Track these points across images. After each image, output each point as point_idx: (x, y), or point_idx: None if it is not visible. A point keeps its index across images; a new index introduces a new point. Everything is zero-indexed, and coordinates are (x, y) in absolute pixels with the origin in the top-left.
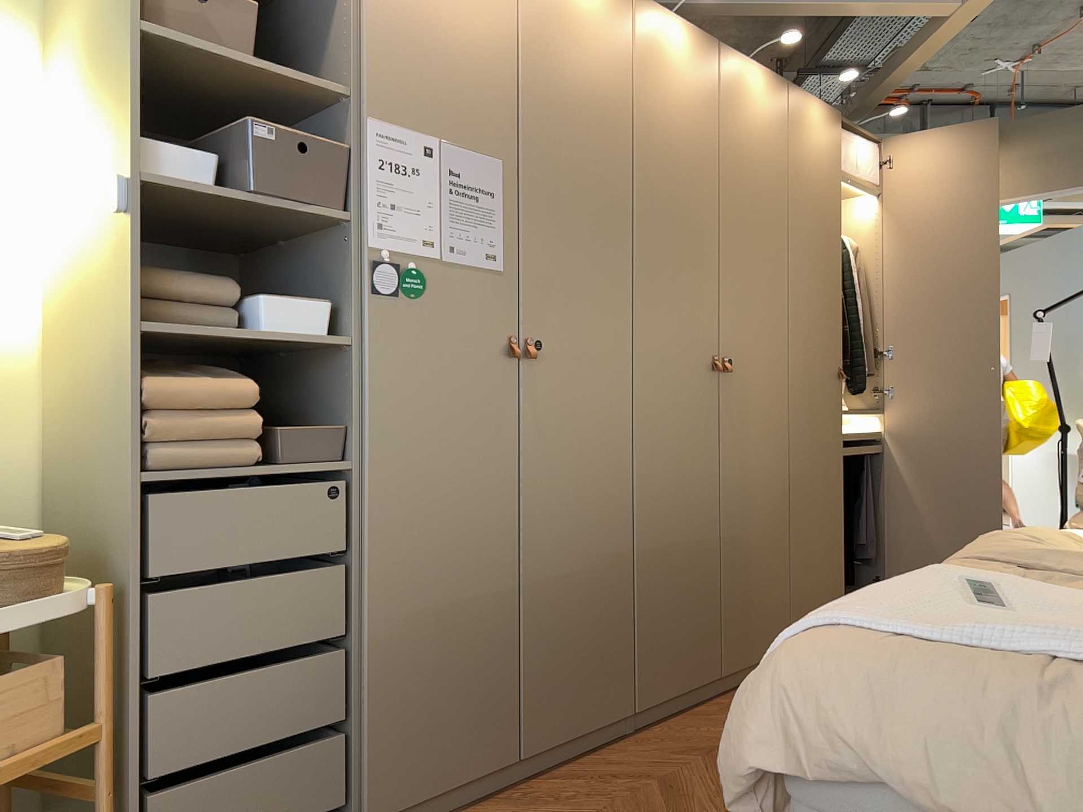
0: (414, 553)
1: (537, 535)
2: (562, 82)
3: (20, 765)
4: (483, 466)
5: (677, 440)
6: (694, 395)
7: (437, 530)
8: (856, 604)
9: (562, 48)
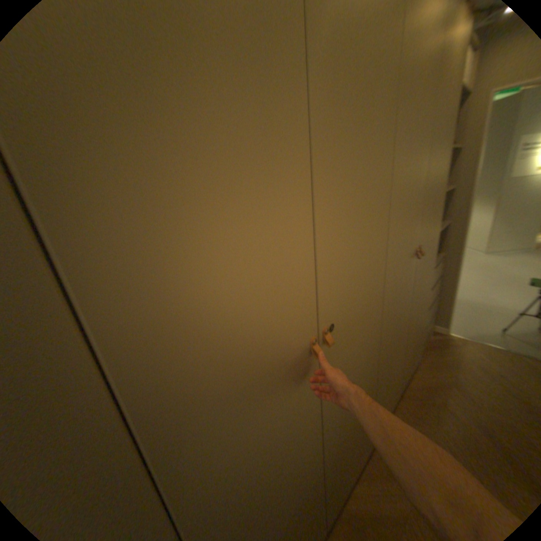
0: None
1: None
2: None
3: None
4: None
5: (265, 473)
6: (285, 409)
7: None
8: None
9: None
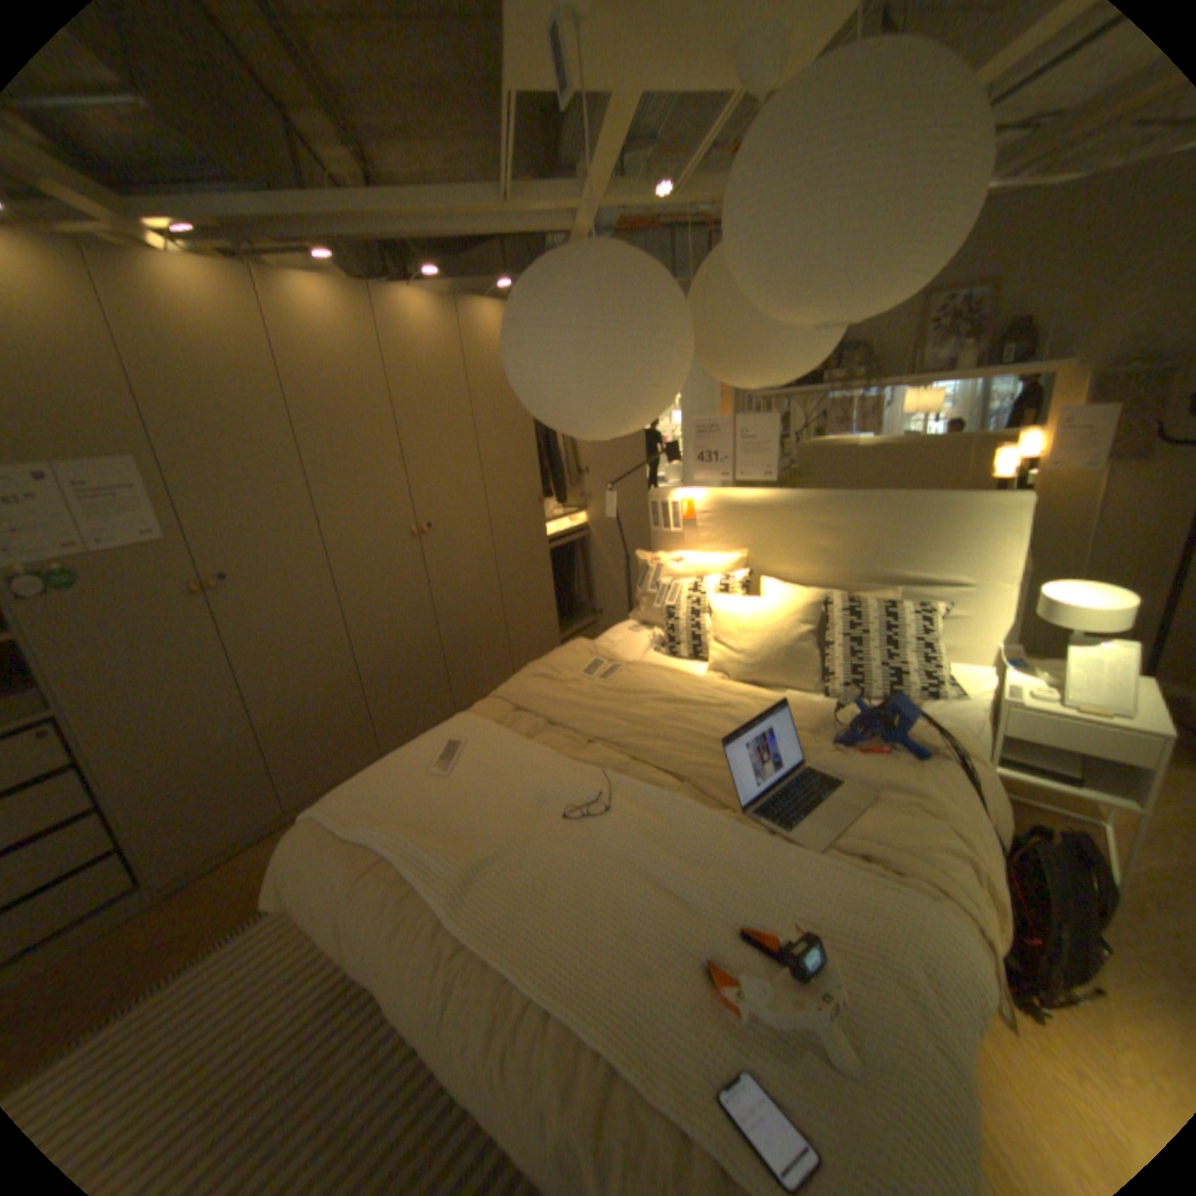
0: (141, 743)
1: (260, 693)
2: (182, 373)
3: None
4: (190, 672)
5: (382, 594)
6: (393, 561)
7: (158, 723)
8: (332, 797)
9: (173, 343)
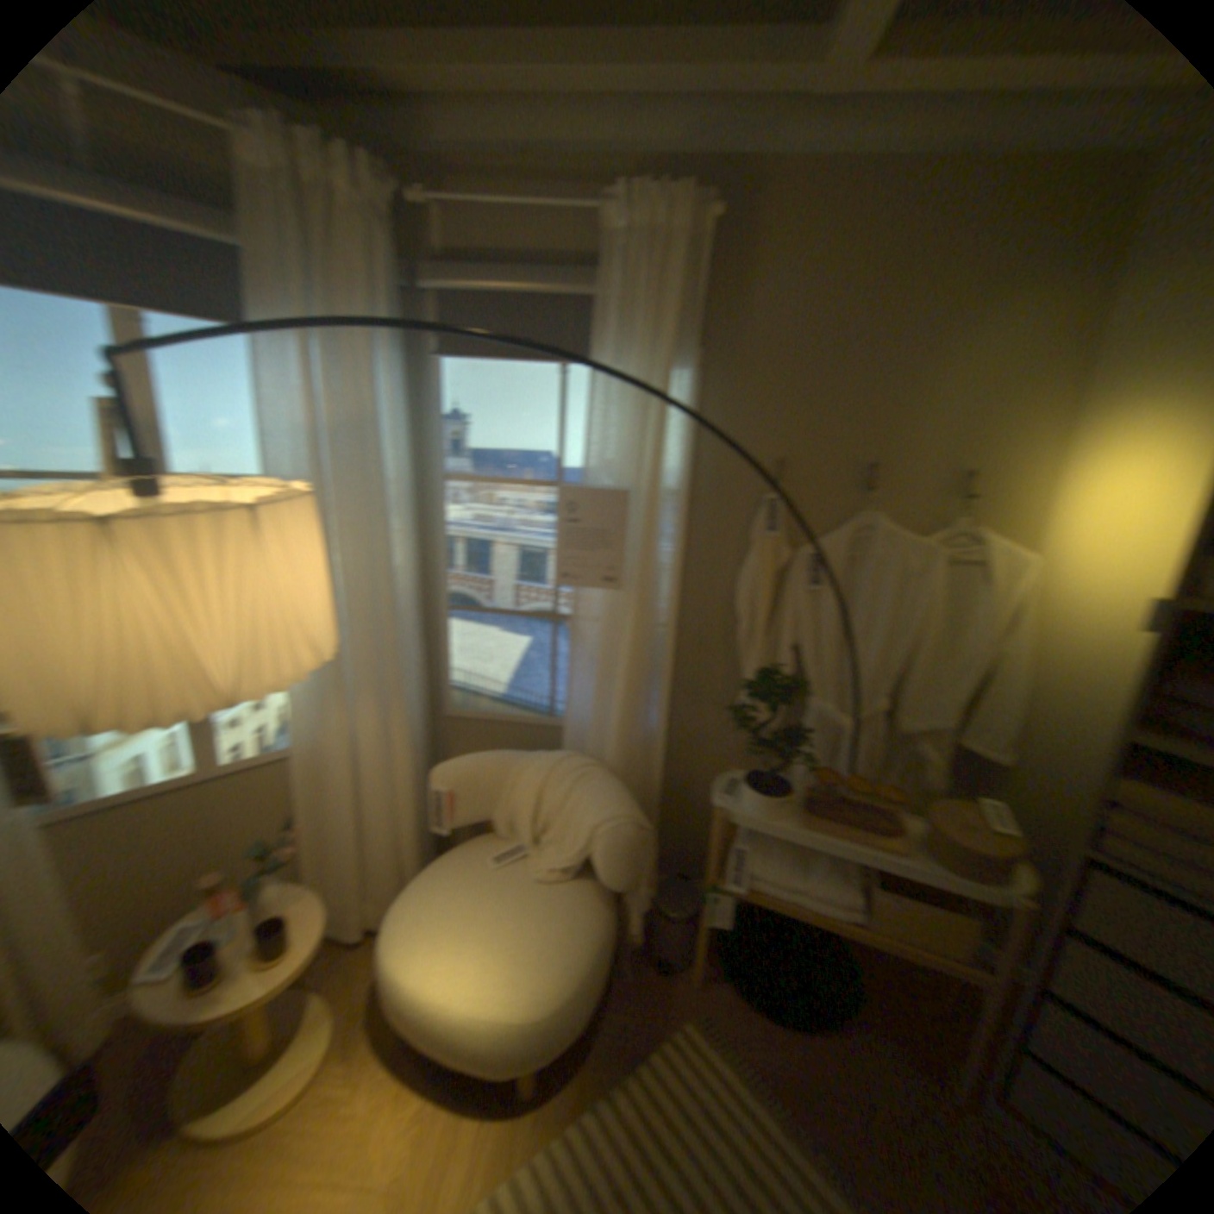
0: None
1: None
2: None
3: (931, 960)
4: None
5: None
6: None
7: None
8: None
9: None
